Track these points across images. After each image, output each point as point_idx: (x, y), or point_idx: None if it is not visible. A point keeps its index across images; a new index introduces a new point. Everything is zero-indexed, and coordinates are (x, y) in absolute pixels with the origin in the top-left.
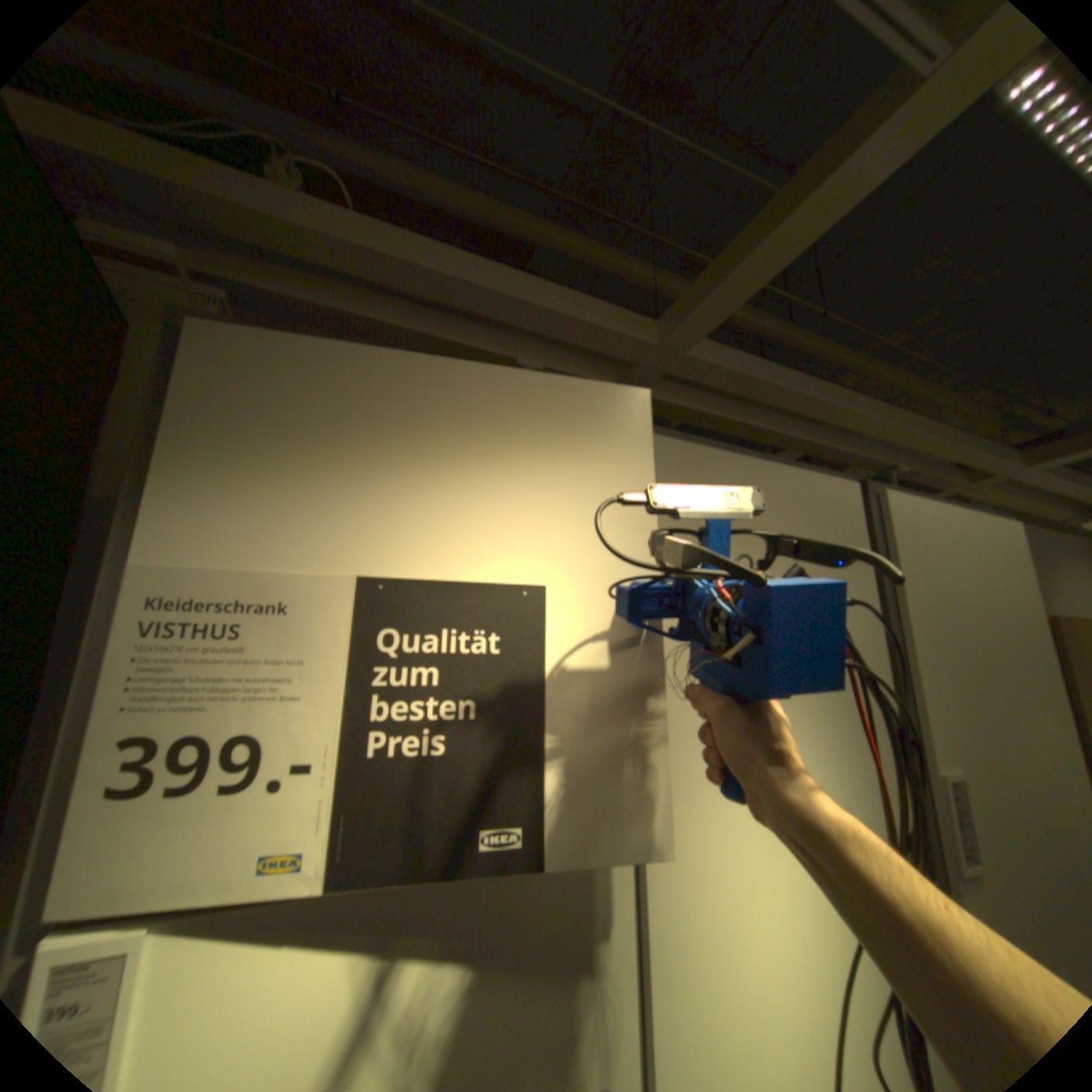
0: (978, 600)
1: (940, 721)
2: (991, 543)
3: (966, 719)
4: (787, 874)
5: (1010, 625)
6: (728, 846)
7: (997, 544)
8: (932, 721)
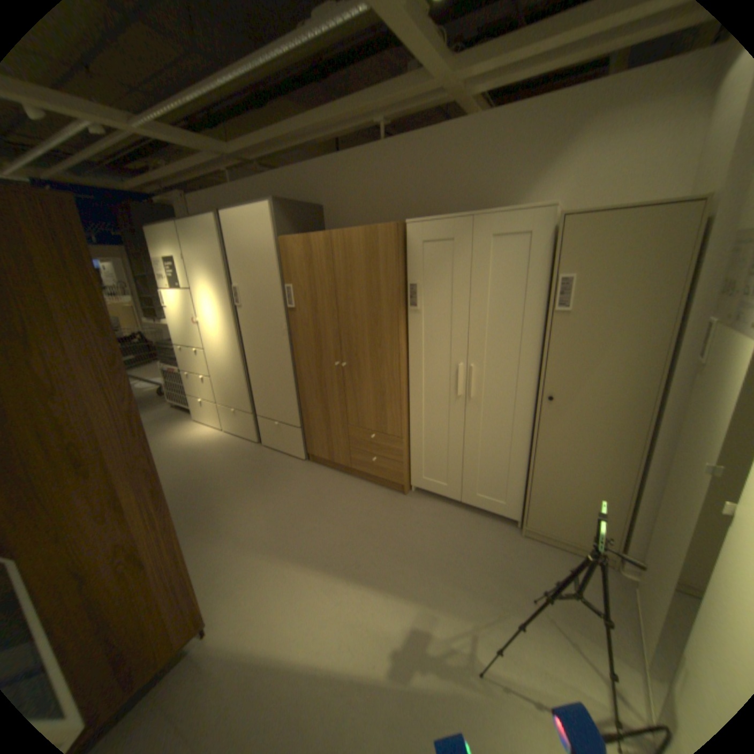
0: (246, 239)
1: (234, 274)
2: (253, 216)
3: (241, 274)
4: (208, 298)
5: (257, 245)
6: (200, 293)
7: (255, 216)
8: (232, 274)
